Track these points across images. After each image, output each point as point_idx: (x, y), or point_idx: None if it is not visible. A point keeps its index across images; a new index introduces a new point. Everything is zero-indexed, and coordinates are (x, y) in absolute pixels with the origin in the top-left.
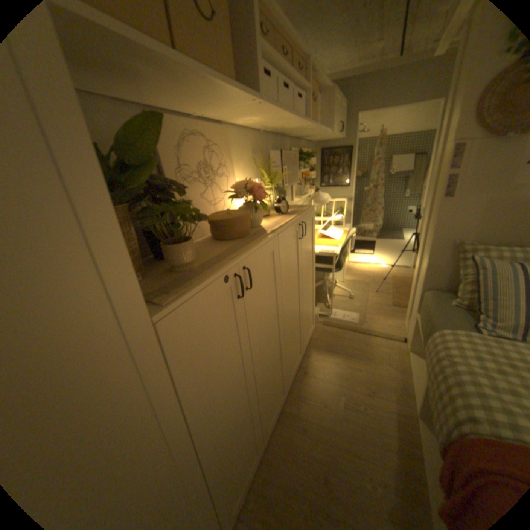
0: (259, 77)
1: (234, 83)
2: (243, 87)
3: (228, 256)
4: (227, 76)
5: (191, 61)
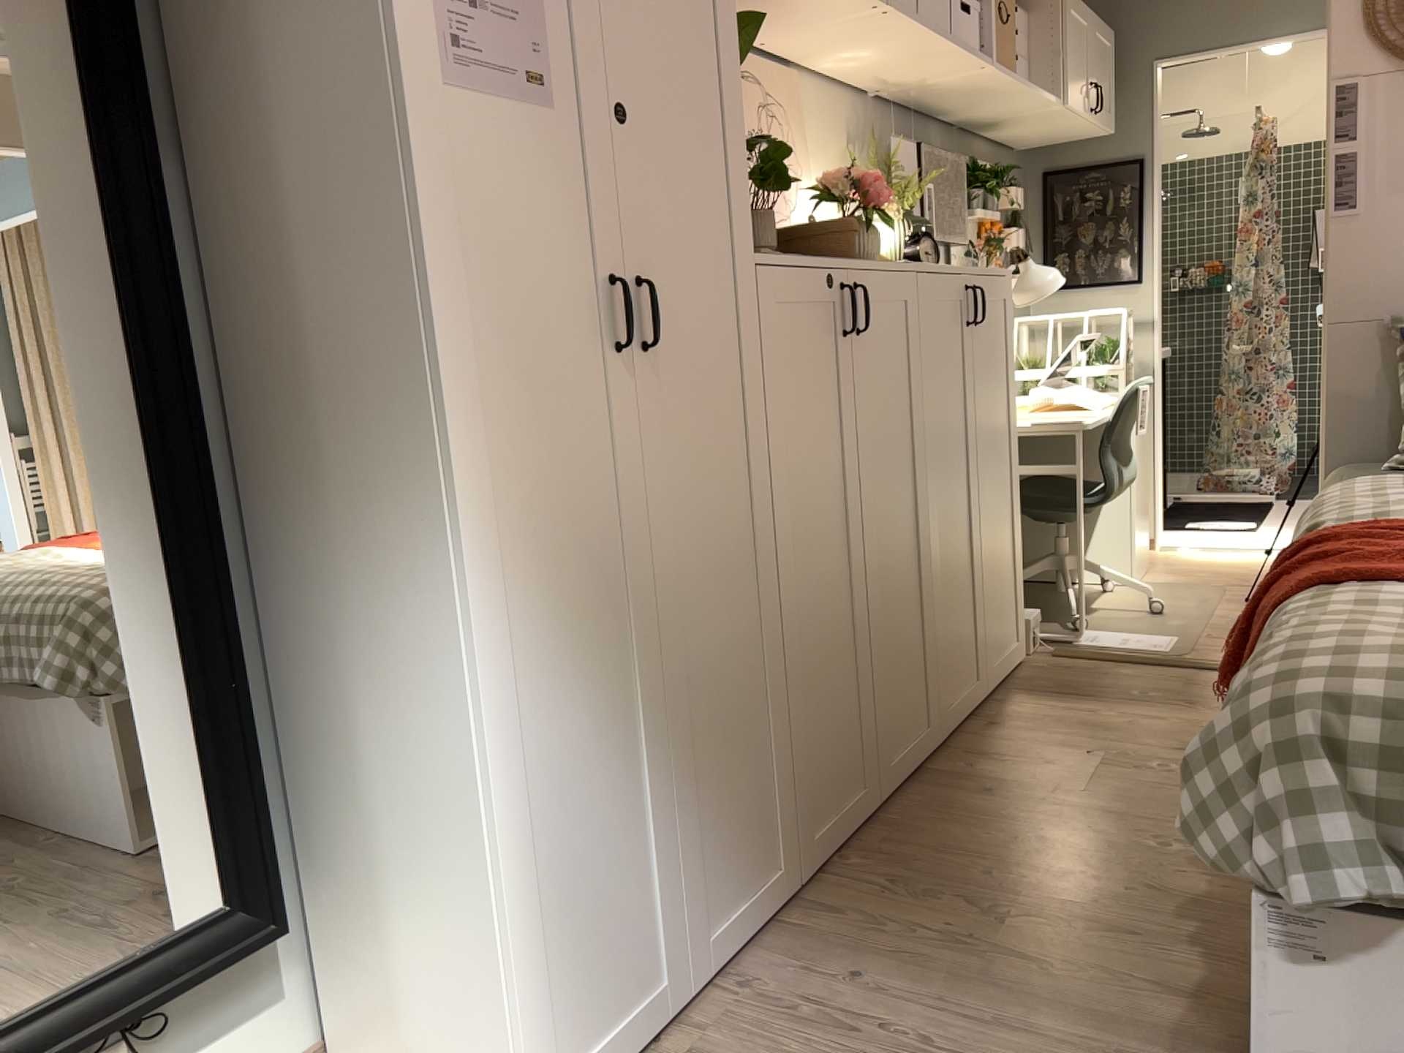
0: None
1: None
2: None
3: (829, 258)
4: None
5: None
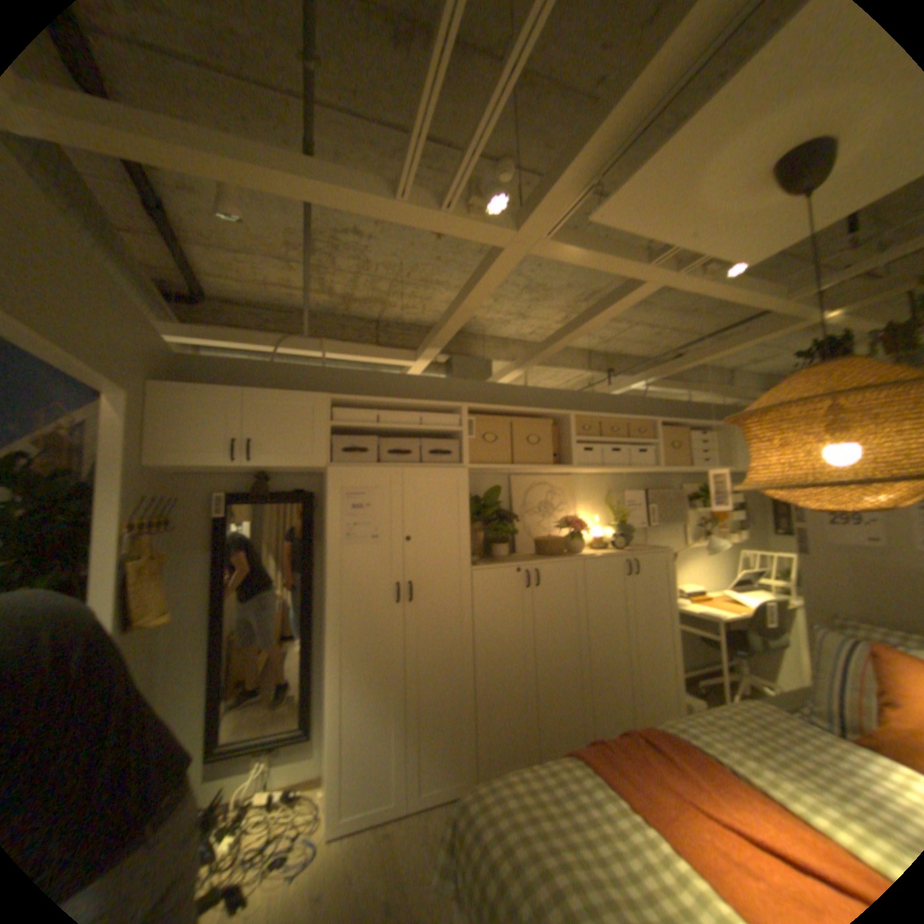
0: (576, 456)
1: (546, 467)
2: (555, 467)
3: (526, 560)
4: (541, 466)
5: (517, 467)
